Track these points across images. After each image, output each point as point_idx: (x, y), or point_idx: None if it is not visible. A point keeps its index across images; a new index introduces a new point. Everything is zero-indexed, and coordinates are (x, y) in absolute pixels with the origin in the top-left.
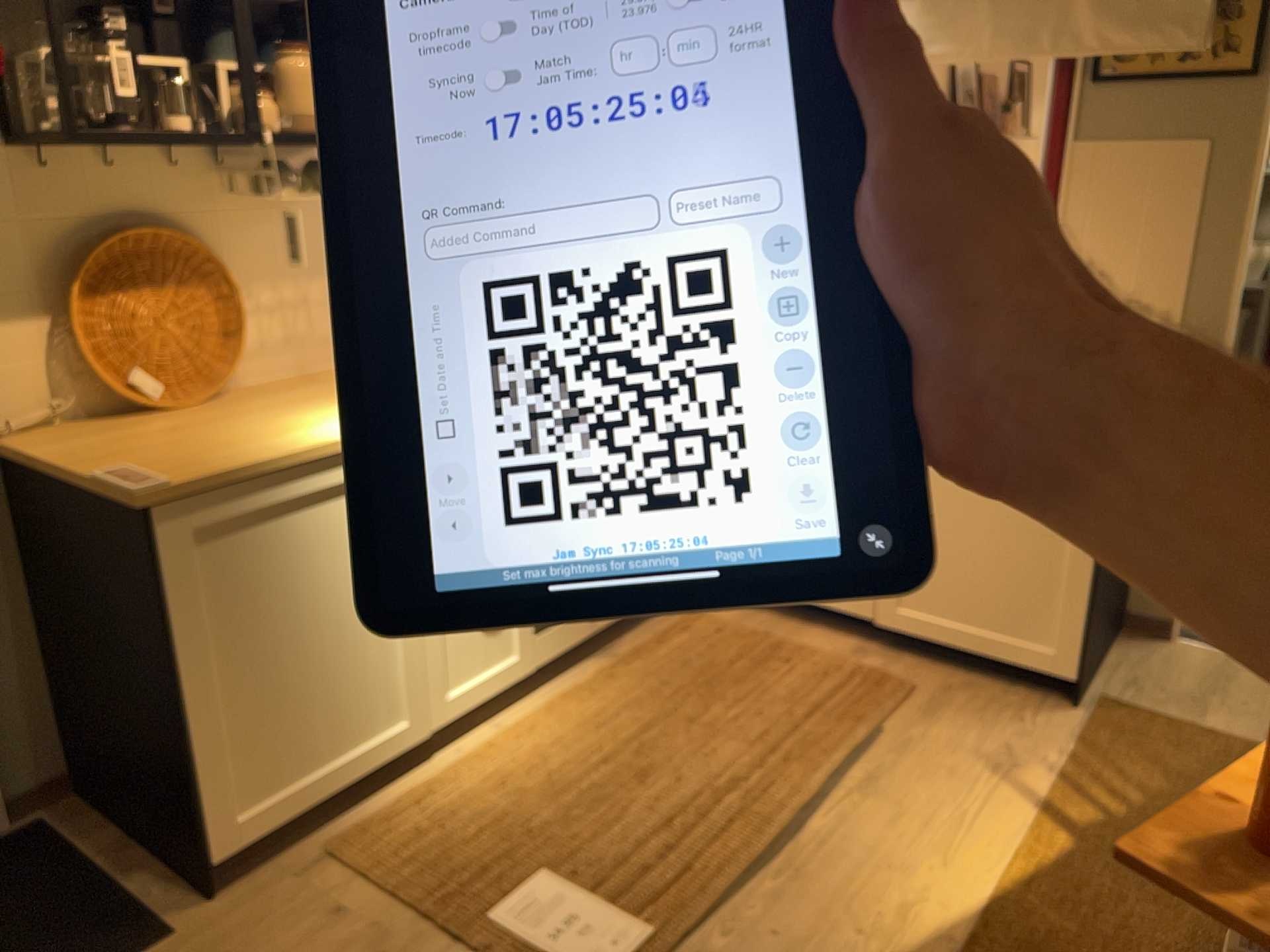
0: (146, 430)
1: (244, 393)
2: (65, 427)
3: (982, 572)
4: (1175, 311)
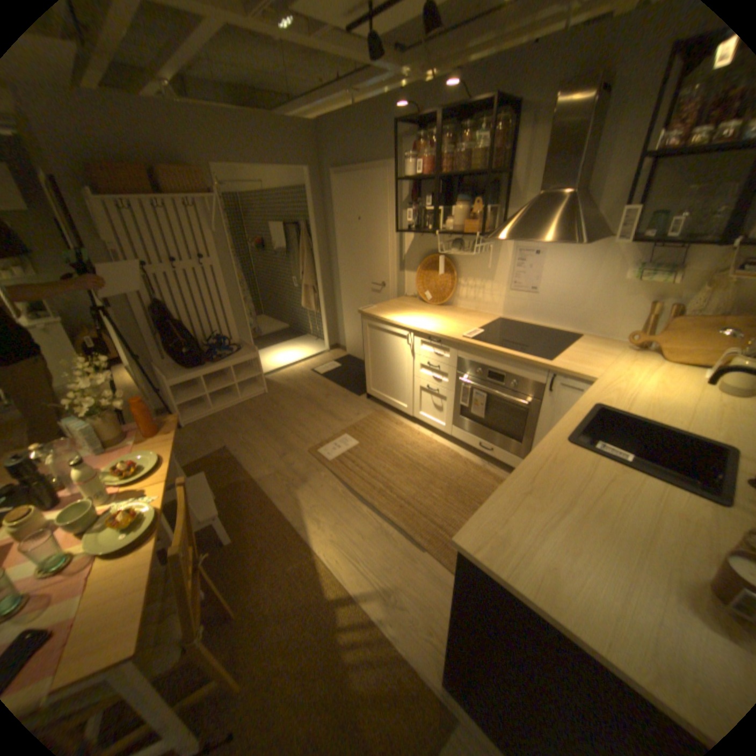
0: (409, 305)
1: (448, 308)
2: (412, 299)
3: None
4: None
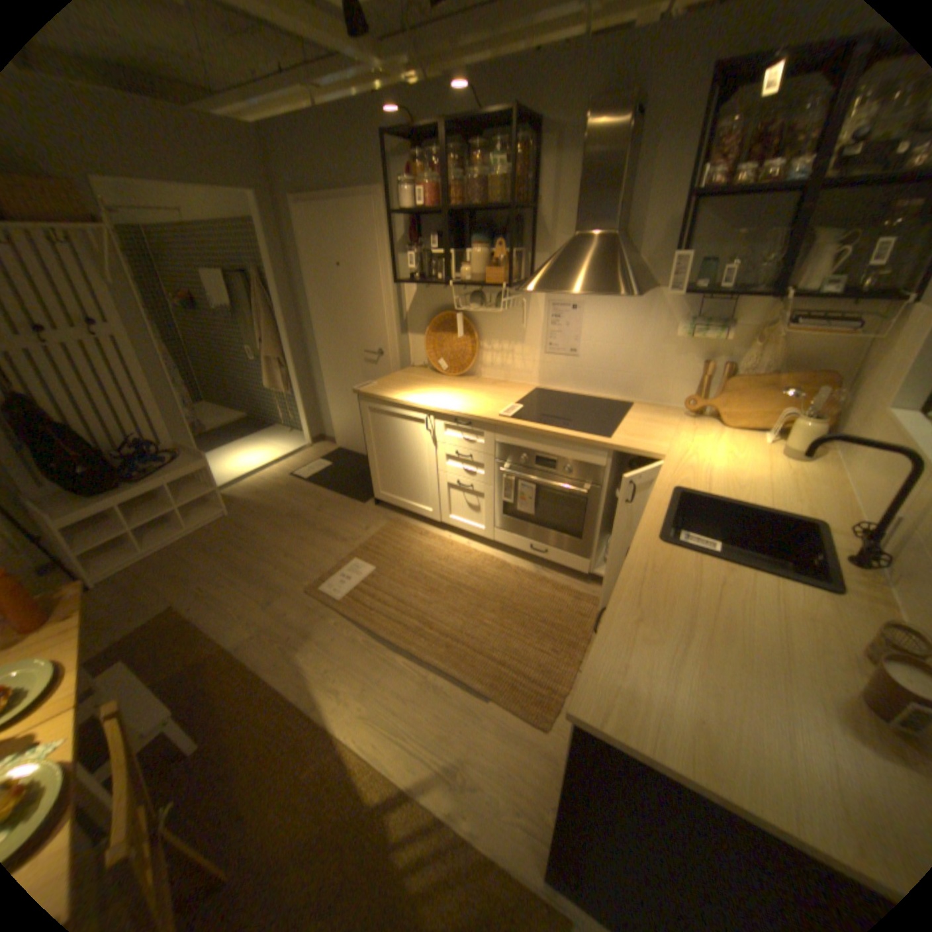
0: (421, 377)
1: (471, 379)
2: (422, 369)
3: None
4: None
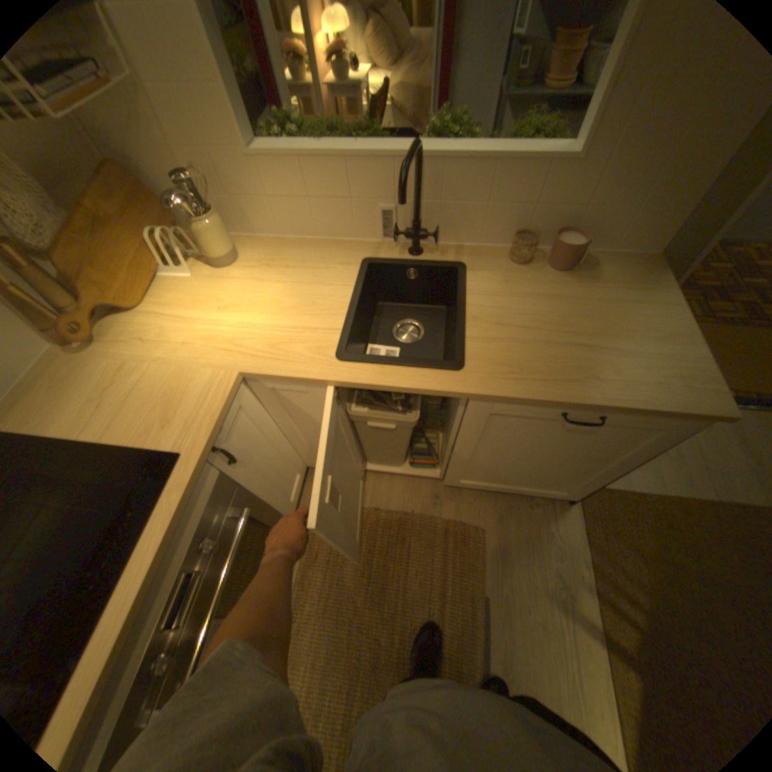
0: None
1: None
2: None
3: (522, 474)
4: (672, 222)
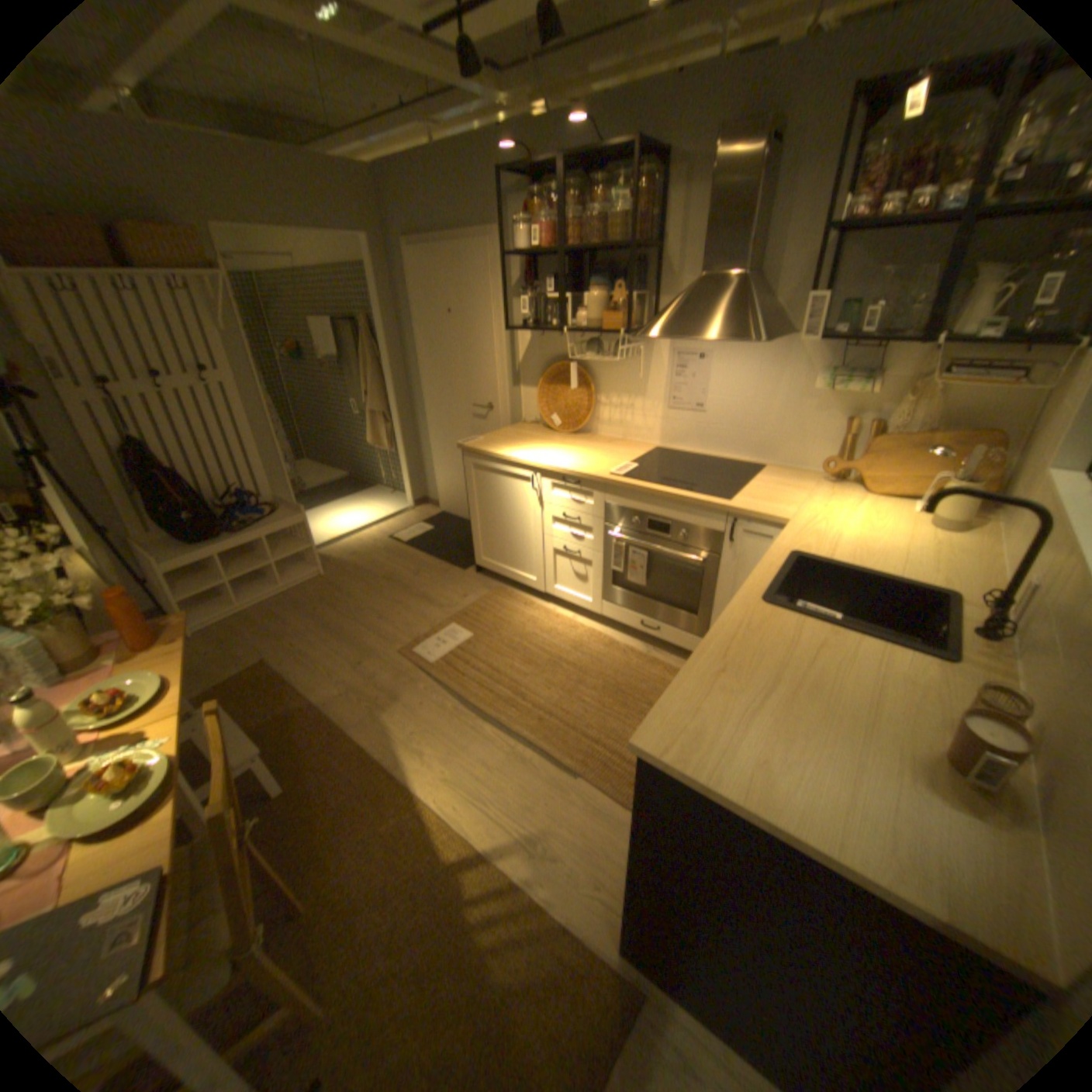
0: (531, 434)
1: (586, 437)
2: (534, 426)
3: None
4: None
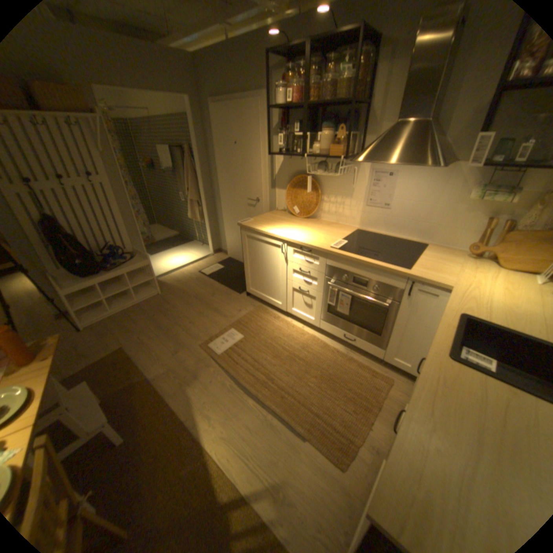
0: (281, 217)
1: (314, 220)
2: (283, 212)
3: None
4: None
